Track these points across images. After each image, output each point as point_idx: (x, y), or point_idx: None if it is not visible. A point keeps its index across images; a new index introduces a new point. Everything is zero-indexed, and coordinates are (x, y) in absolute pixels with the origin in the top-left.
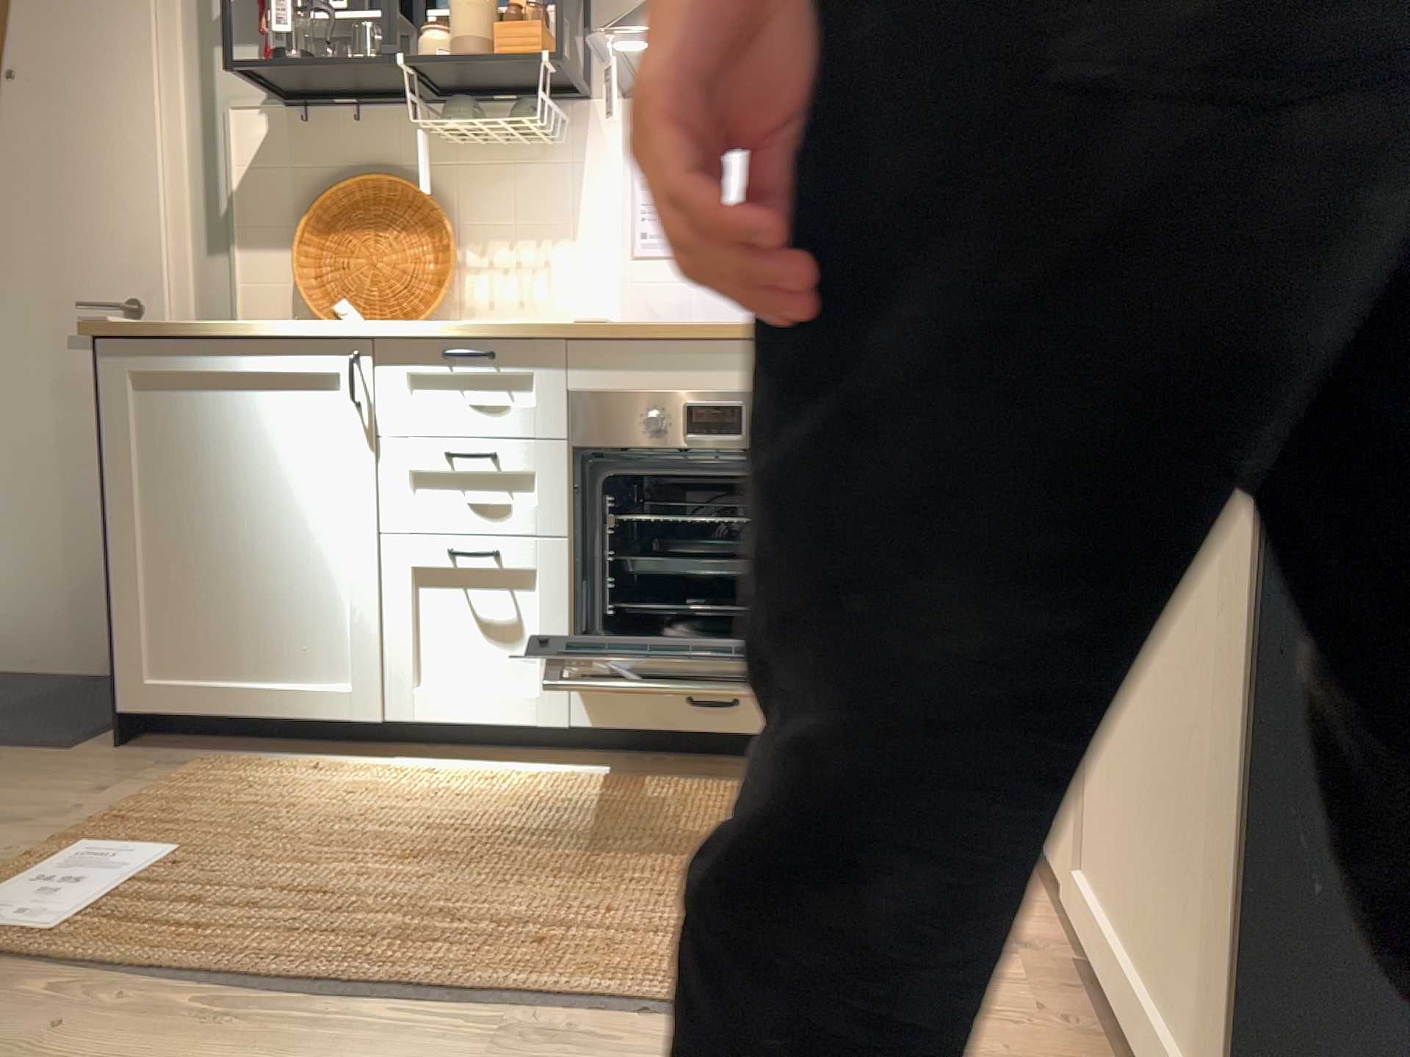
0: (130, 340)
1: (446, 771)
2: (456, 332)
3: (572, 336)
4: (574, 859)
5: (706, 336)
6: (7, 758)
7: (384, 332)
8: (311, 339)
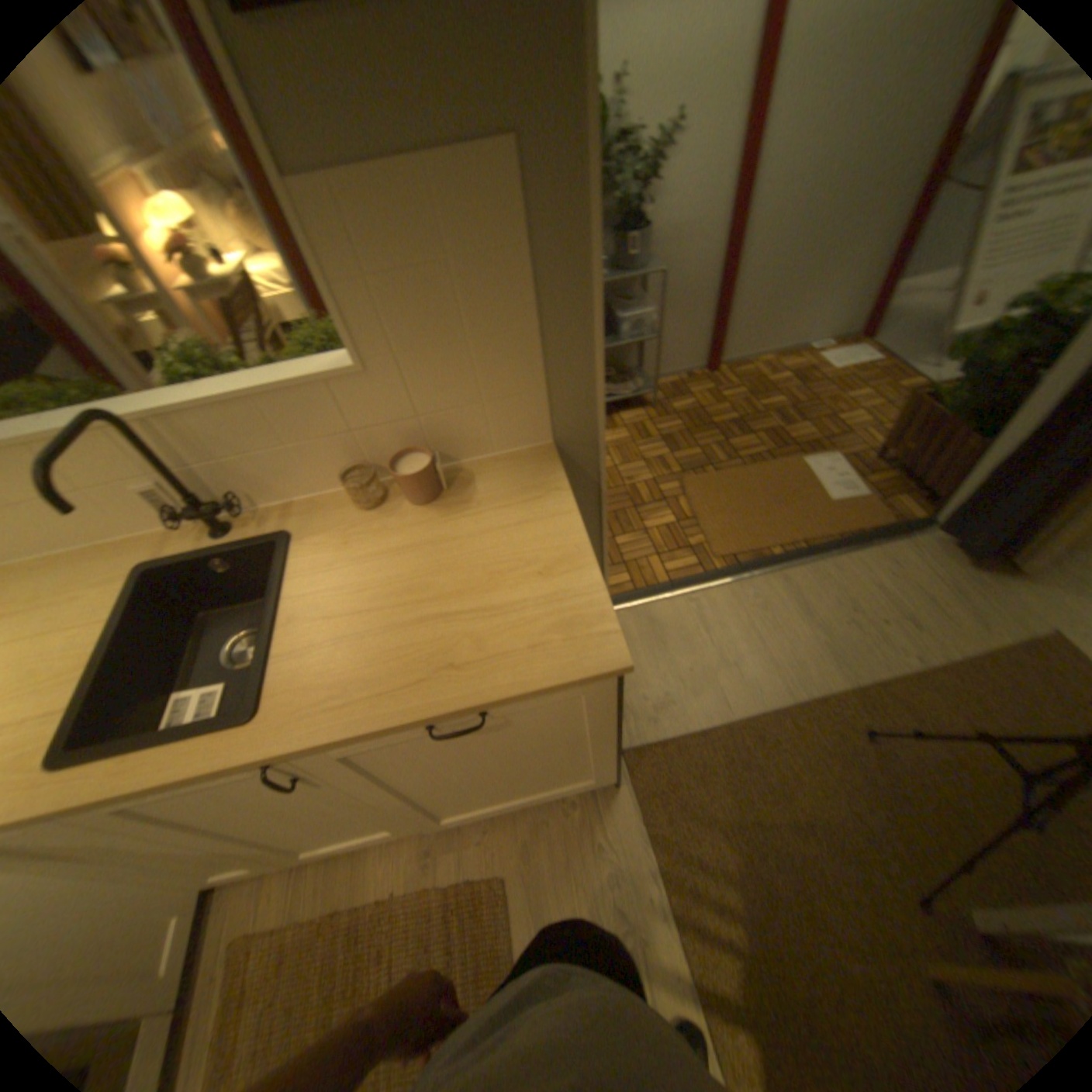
0: None
1: None
2: None
3: None
4: None
5: None
6: None
7: None
8: None
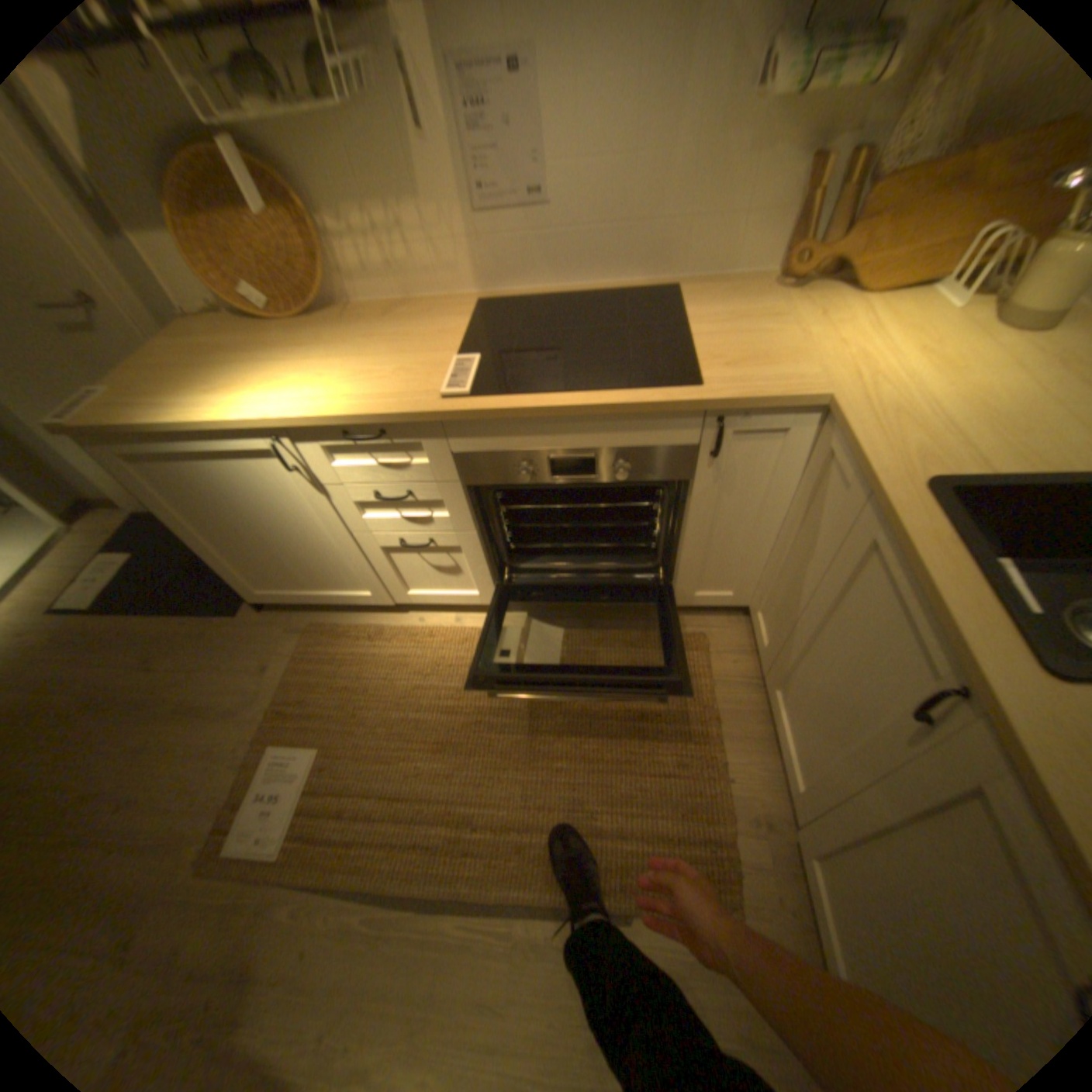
0: (98, 432)
1: (437, 627)
2: (348, 421)
3: (444, 420)
4: (519, 738)
5: (559, 415)
6: (206, 629)
7: (290, 423)
8: (235, 429)
